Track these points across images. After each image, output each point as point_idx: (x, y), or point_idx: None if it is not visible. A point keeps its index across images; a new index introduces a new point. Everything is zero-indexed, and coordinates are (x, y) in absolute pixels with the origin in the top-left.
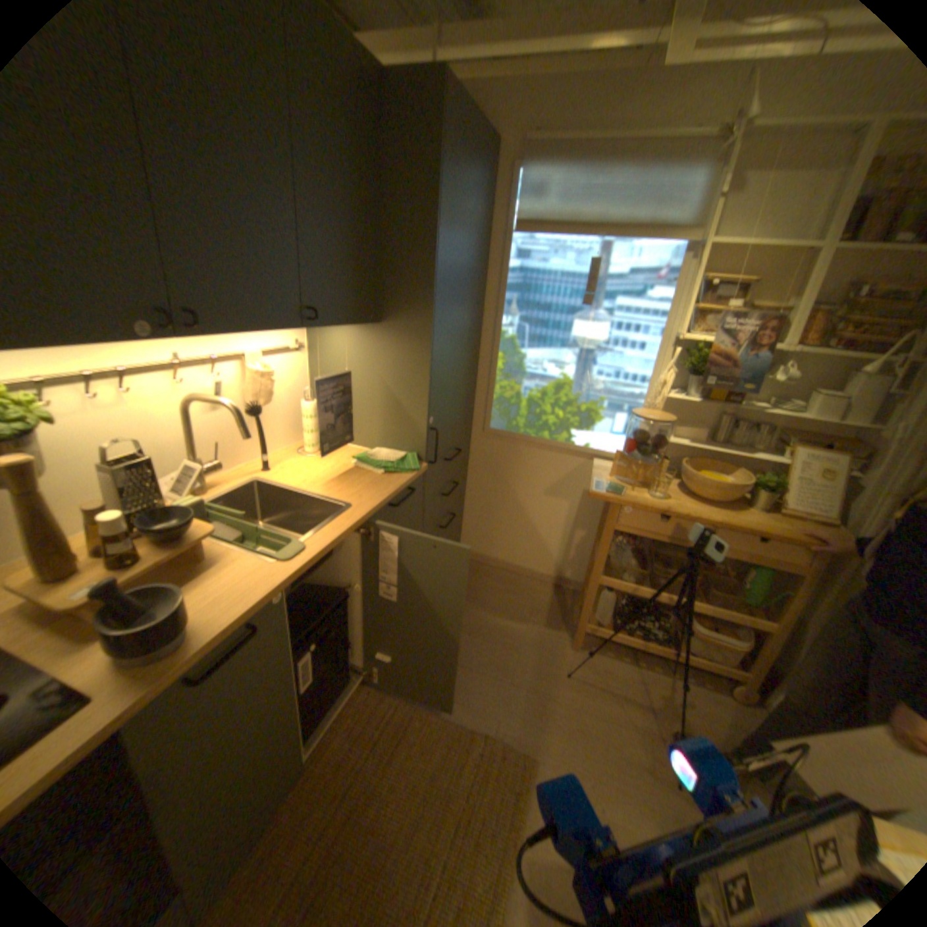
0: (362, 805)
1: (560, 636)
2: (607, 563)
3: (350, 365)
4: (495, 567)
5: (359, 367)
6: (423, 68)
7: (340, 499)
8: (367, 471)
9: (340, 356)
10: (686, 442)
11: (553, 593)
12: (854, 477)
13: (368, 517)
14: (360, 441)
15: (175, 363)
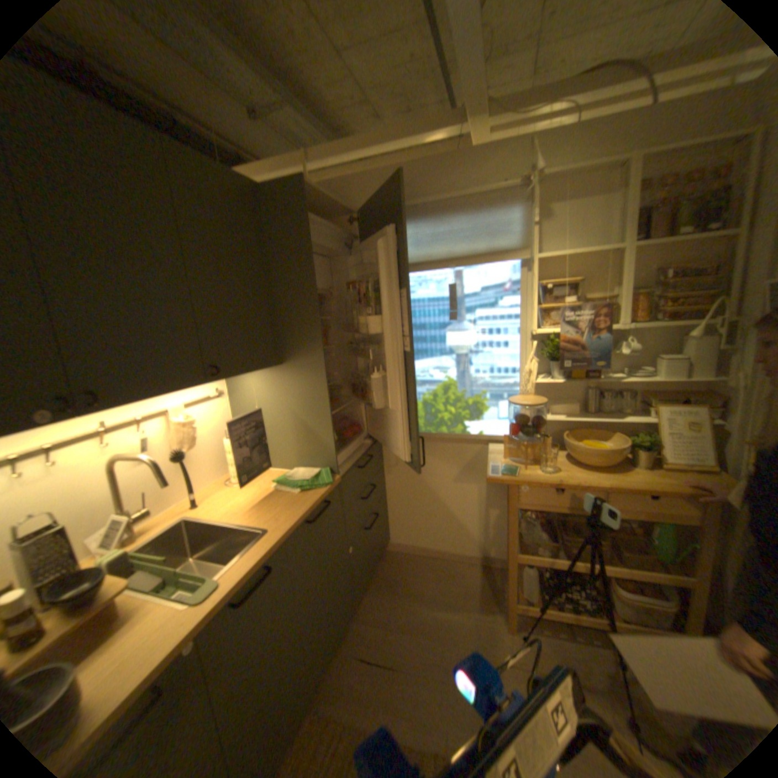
0: None
1: (495, 620)
2: (521, 540)
3: (263, 401)
4: (425, 556)
5: (271, 402)
6: (286, 179)
7: (258, 526)
8: (285, 492)
9: (254, 395)
10: (564, 416)
11: (483, 574)
12: (717, 423)
13: (283, 540)
14: (280, 465)
15: (103, 430)
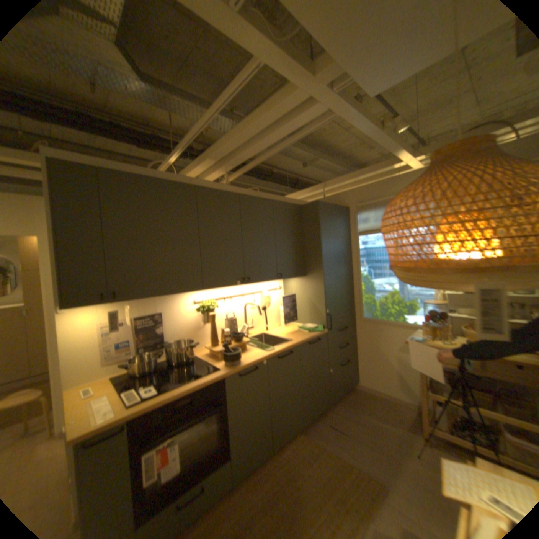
0: (296, 479)
1: (418, 438)
2: (433, 387)
3: (297, 292)
4: (381, 397)
5: (299, 293)
6: (312, 203)
7: (289, 339)
8: (302, 332)
9: (293, 289)
10: (472, 318)
11: (418, 416)
12: None
13: (298, 344)
14: (301, 322)
15: (243, 295)
